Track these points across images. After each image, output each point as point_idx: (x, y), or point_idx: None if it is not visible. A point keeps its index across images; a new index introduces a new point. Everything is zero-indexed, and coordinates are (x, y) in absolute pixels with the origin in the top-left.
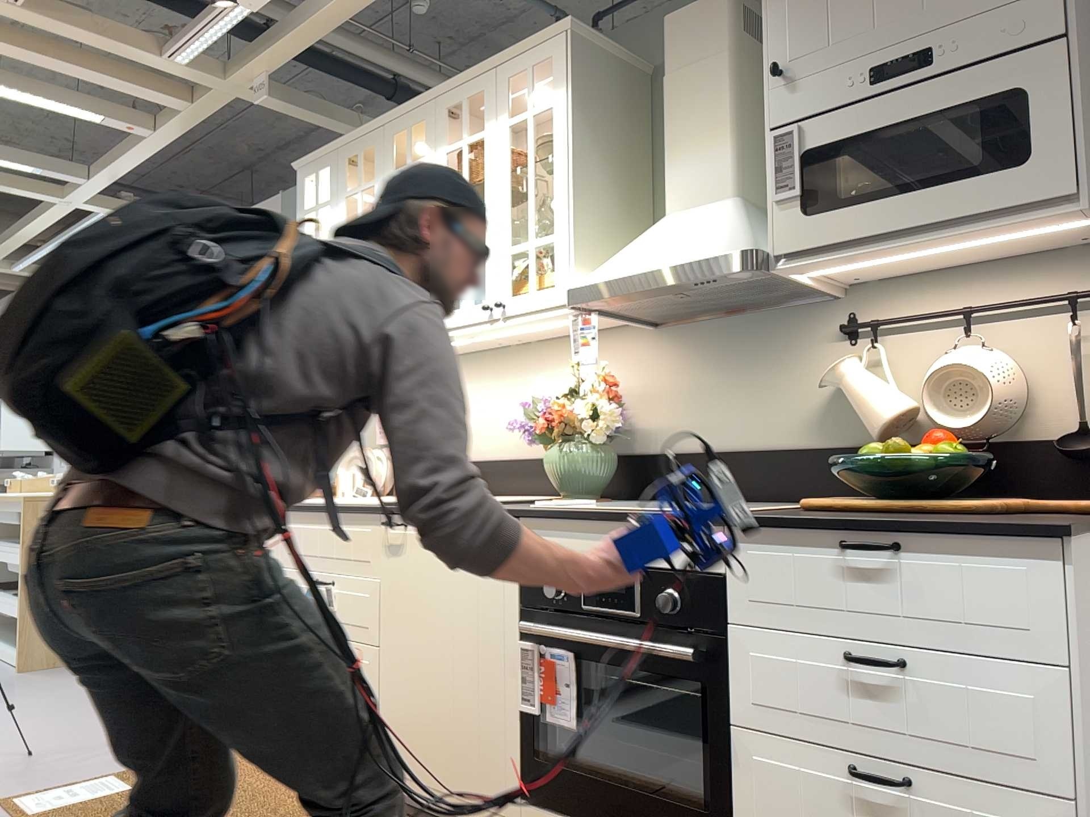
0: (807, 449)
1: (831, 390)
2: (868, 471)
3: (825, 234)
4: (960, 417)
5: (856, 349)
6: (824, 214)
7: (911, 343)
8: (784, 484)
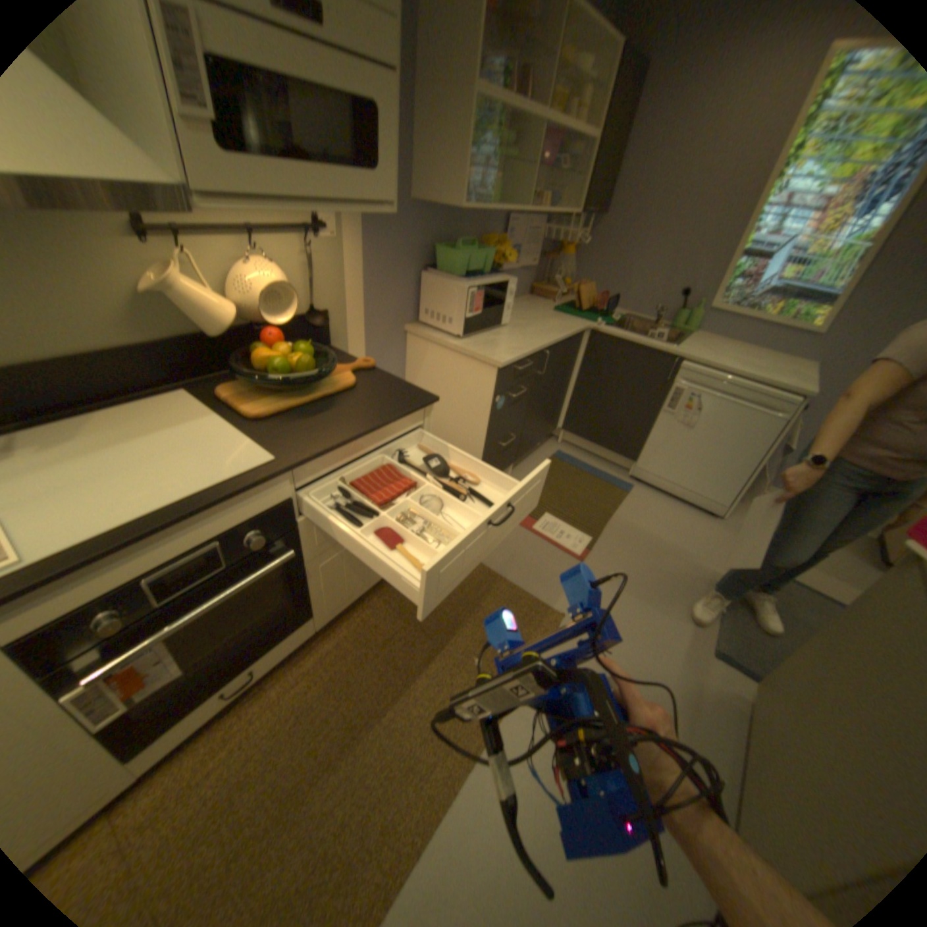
0: (125, 345)
1: (133, 286)
2: (275, 375)
3: (249, 180)
4: (273, 314)
5: (149, 246)
6: (244, 155)
7: (202, 244)
8: (109, 381)
